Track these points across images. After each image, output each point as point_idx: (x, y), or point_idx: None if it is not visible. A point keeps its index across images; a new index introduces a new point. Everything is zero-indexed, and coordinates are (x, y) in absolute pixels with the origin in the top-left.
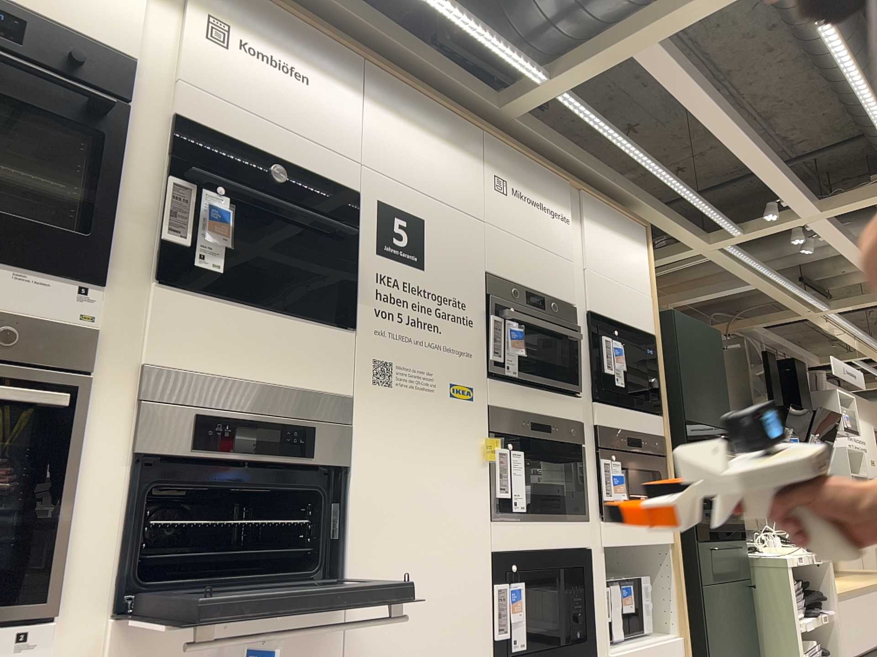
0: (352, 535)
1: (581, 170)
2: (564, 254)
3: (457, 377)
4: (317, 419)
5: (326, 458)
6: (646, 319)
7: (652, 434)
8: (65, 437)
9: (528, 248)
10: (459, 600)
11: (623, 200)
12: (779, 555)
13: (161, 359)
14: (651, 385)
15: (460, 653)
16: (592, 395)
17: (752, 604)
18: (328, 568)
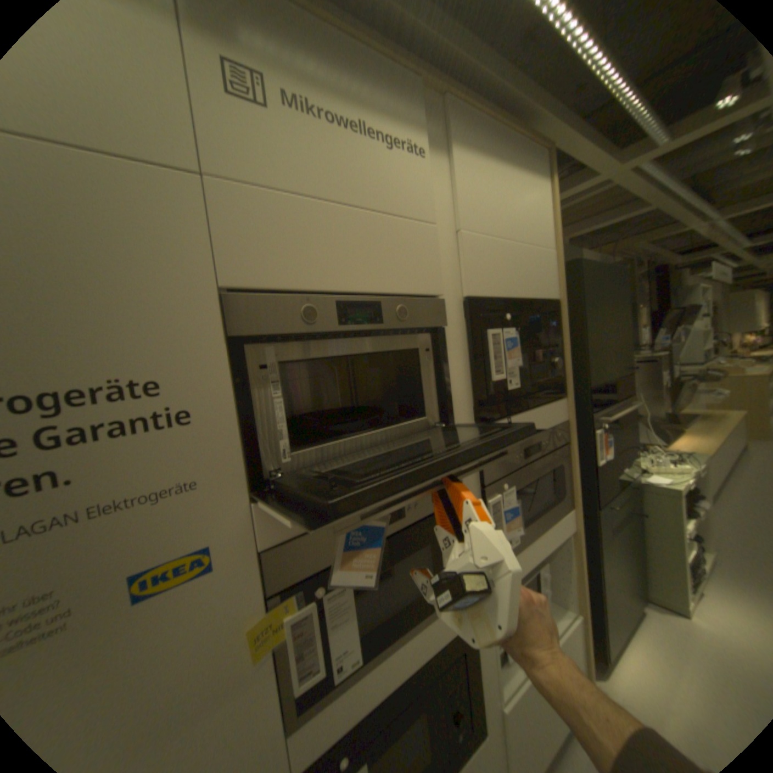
0: None
1: (445, 58)
2: (416, 215)
3: (150, 553)
4: None
5: None
6: (548, 283)
7: (554, 427)
8: None
9: (335, 218)
10: None
11: (519, 111)
12: (672, 484)
13: None
14: (554, 367)
15: None
16: (472, 419)
17: (643, 528)
18: None
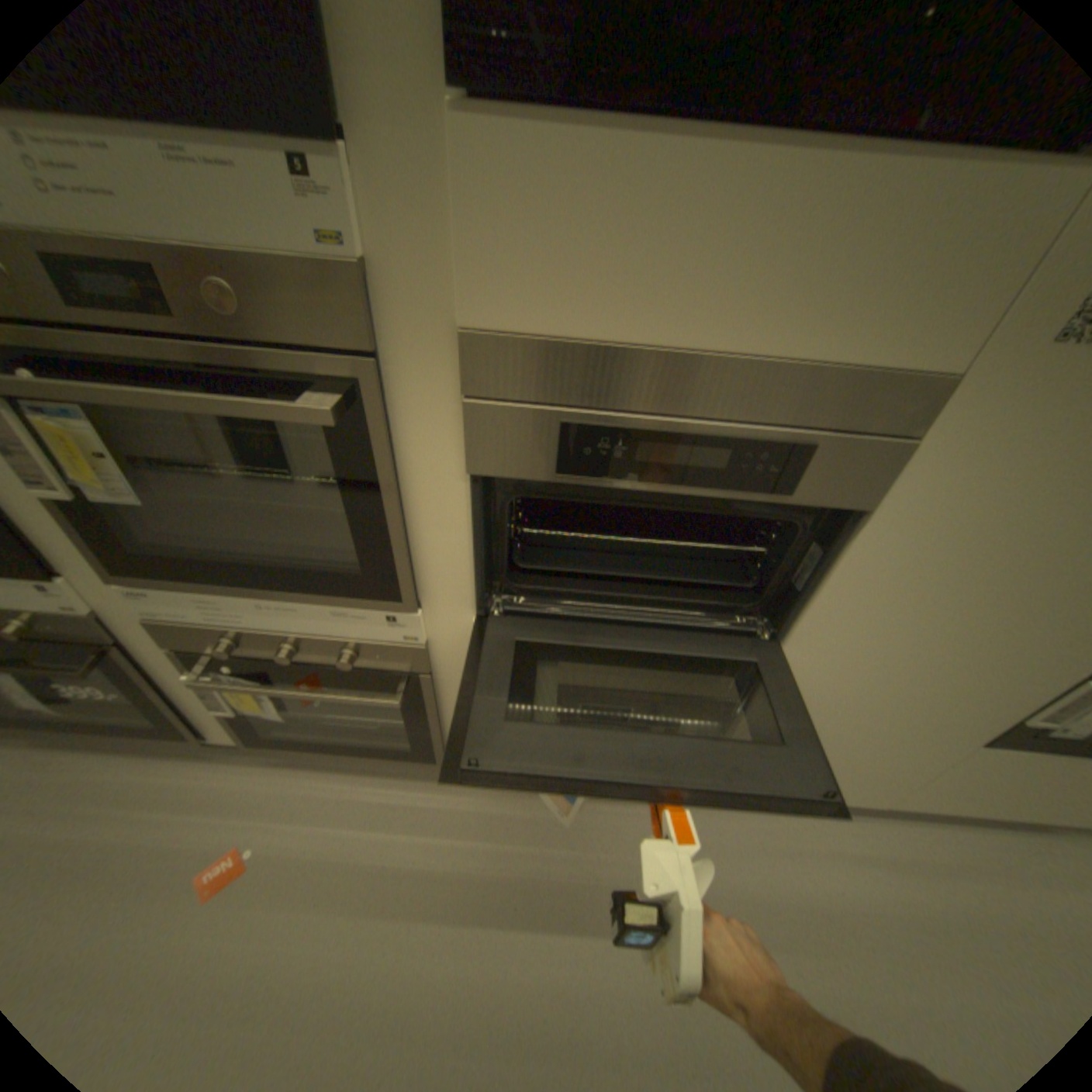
0: (826, 595)
1: None
2: None
3: None
4: (832, 425)
5: (821, 496)
6: None
7: None
8: (364, 451)
9: None
10: (993, 682)
11: None
12: None
13: (488, 314)
14: None
15: (945, 720)
16: None
17: None
18: (769, 611)
